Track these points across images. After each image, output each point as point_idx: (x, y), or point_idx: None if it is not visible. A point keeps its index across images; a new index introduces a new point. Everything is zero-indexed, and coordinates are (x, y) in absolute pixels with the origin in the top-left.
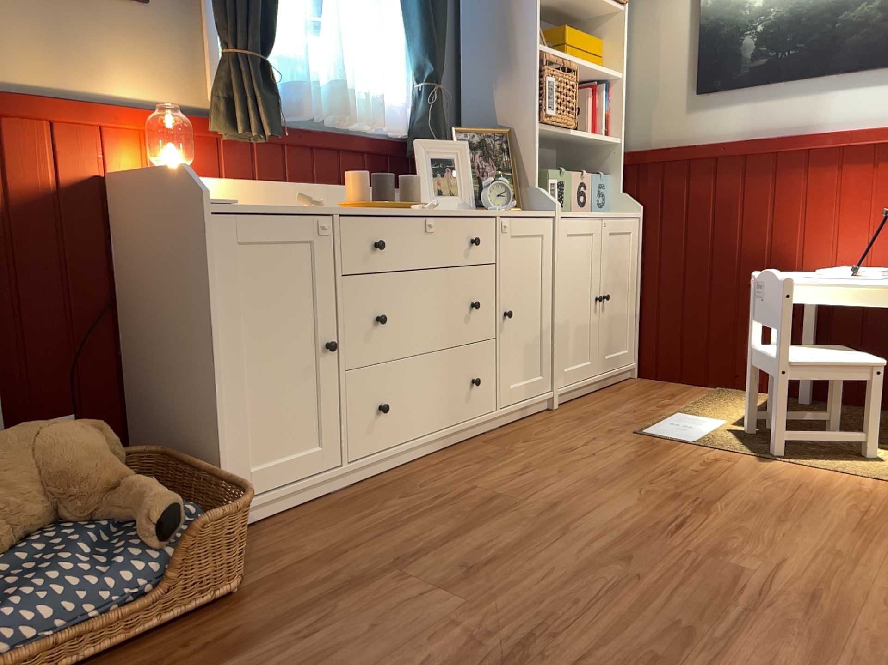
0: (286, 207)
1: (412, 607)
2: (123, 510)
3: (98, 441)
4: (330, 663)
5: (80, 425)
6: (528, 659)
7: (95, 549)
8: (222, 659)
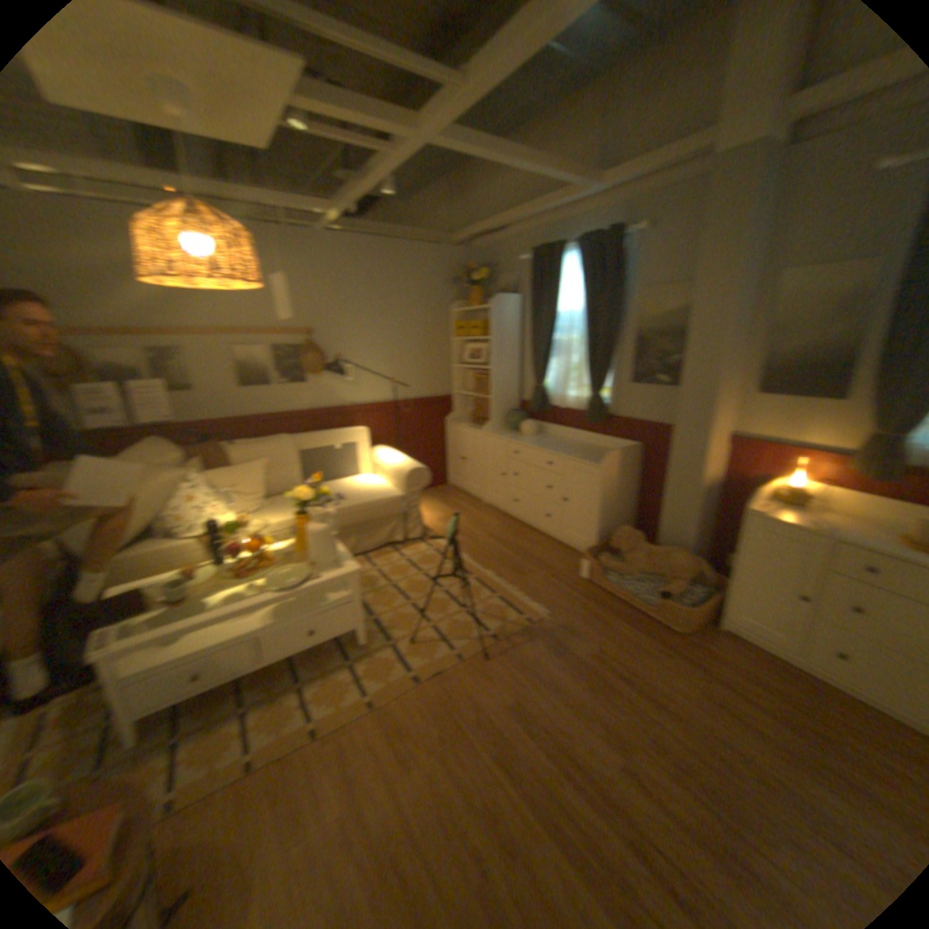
0: (812, 525)
1: (687, 683)
2: (670, 587)
3: (689, 566)
4: (648, 658)
5: (692, 559)
6: (659, 710)
7: (657, 589)
8: (645, 635)
